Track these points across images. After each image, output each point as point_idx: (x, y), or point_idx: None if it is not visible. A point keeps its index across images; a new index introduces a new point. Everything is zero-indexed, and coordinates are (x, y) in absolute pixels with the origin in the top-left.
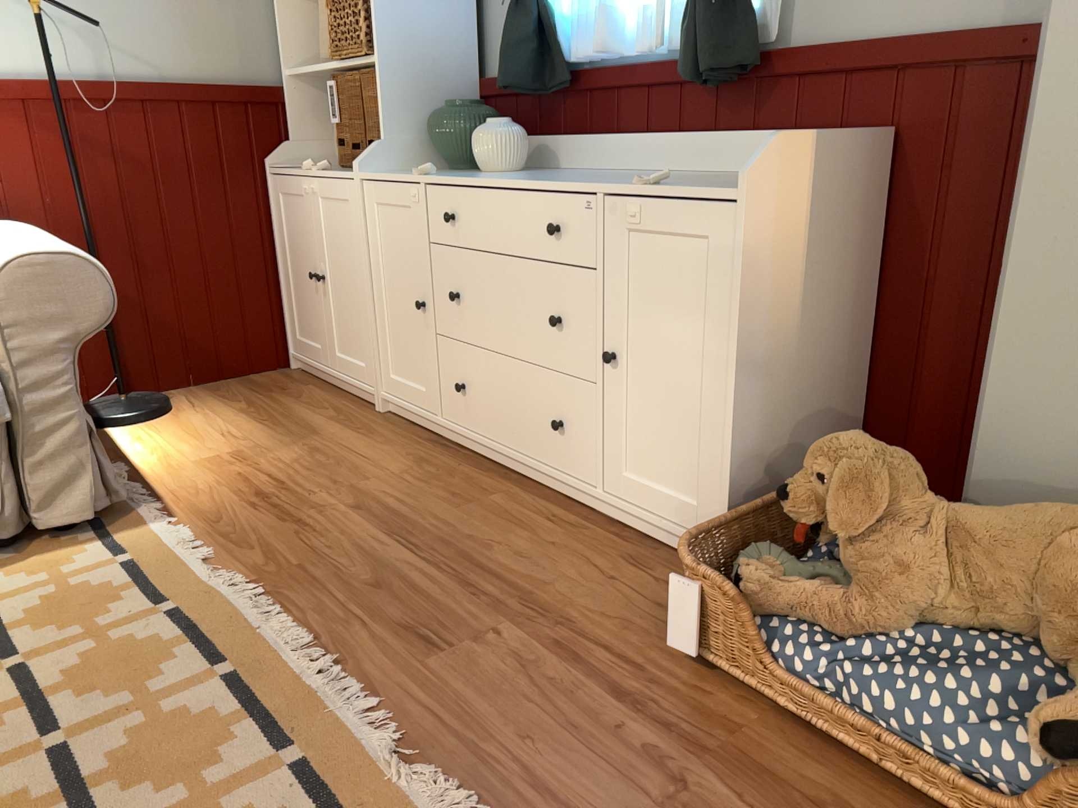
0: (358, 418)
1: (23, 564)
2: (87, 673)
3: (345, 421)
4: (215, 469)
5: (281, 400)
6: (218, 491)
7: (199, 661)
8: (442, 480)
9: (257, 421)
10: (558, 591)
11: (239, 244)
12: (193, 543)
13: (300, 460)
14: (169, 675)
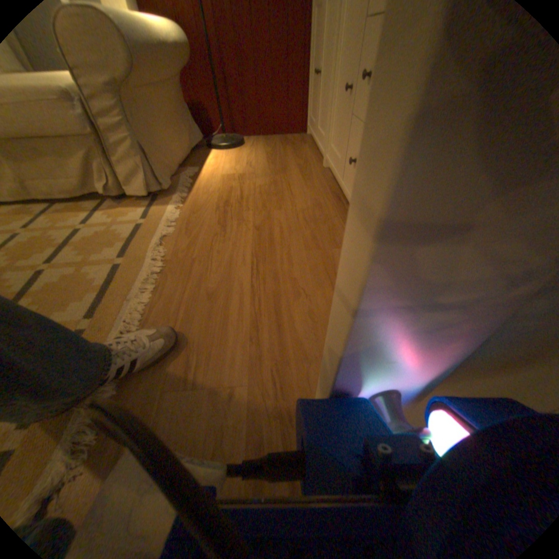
0: (312, 168)
1: (111, 211)
2: (47, 291)
3: (304, 169)
4: (225, 182)
5: (287, 150)
6: (213, 195)
7: (82, 312)
8: (318, 225)
9: (267, 159)
10: (311, 375)
11: (291, 48)
12: (171, 224)
13: (263, 187)
14: (64, 314)
